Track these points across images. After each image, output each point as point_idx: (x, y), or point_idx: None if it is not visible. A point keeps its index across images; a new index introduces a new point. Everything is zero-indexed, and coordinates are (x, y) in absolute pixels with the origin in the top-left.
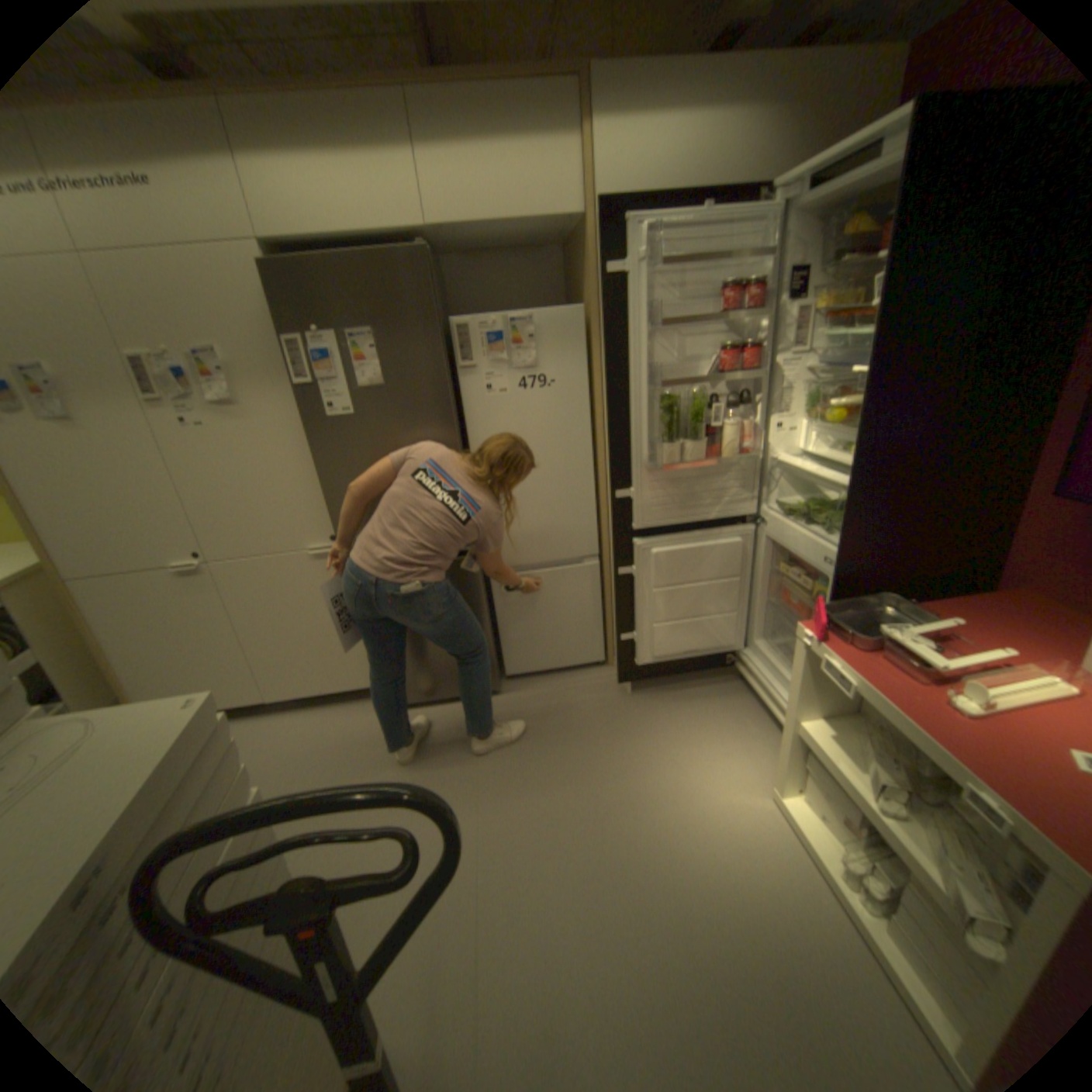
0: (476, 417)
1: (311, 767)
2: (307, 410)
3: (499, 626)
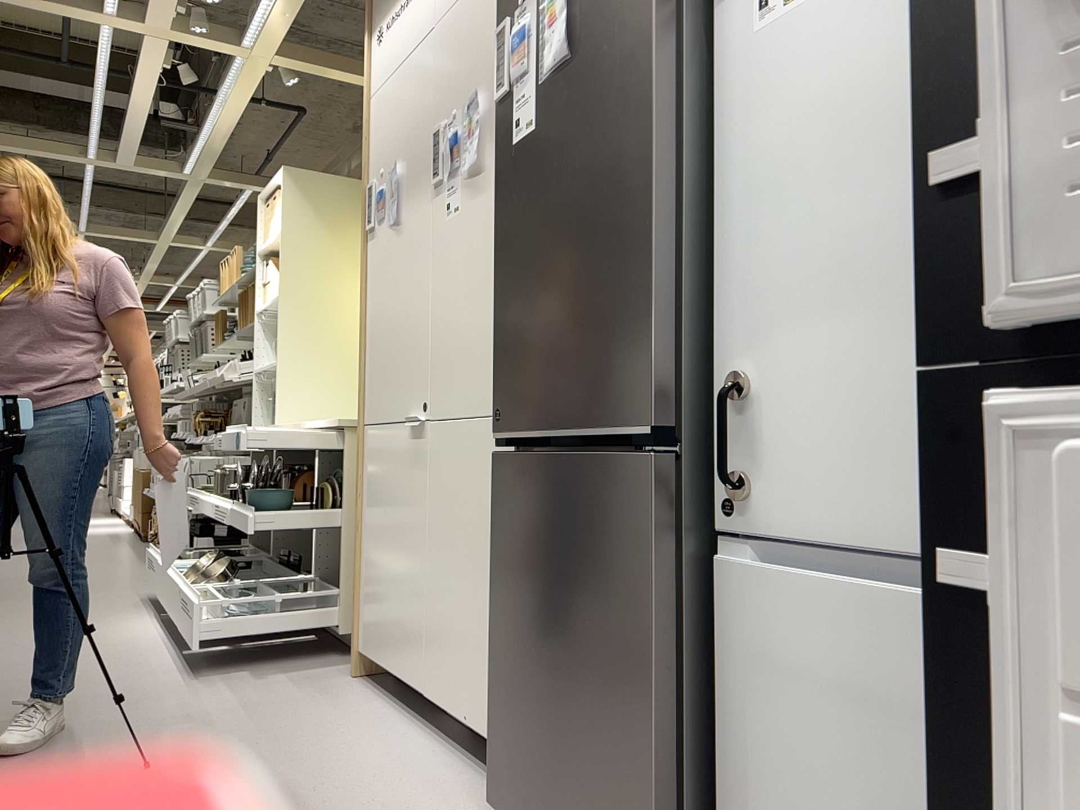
0: (738, 90)
1: (320, 806)
2: (500, 142)
3: (726, 743)
